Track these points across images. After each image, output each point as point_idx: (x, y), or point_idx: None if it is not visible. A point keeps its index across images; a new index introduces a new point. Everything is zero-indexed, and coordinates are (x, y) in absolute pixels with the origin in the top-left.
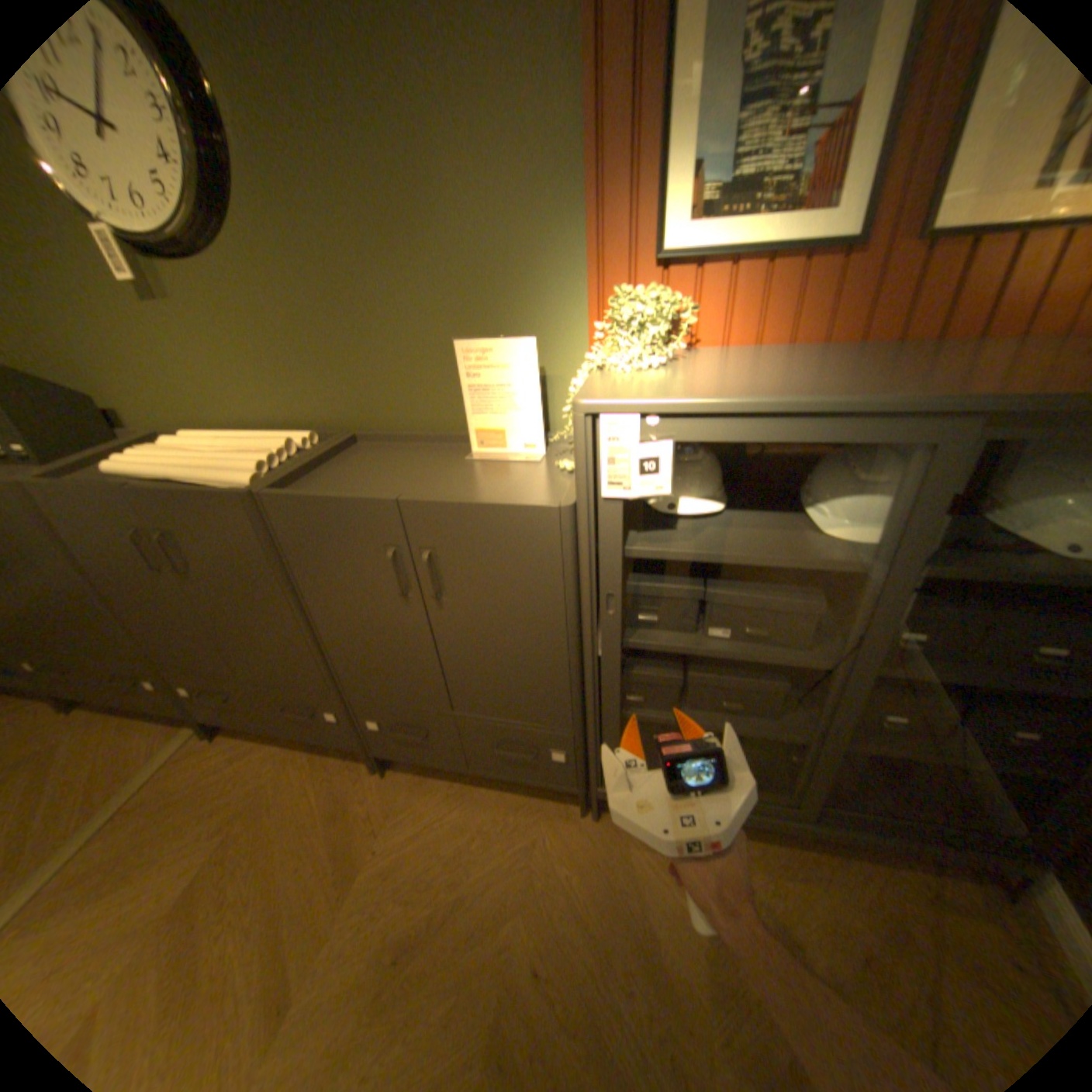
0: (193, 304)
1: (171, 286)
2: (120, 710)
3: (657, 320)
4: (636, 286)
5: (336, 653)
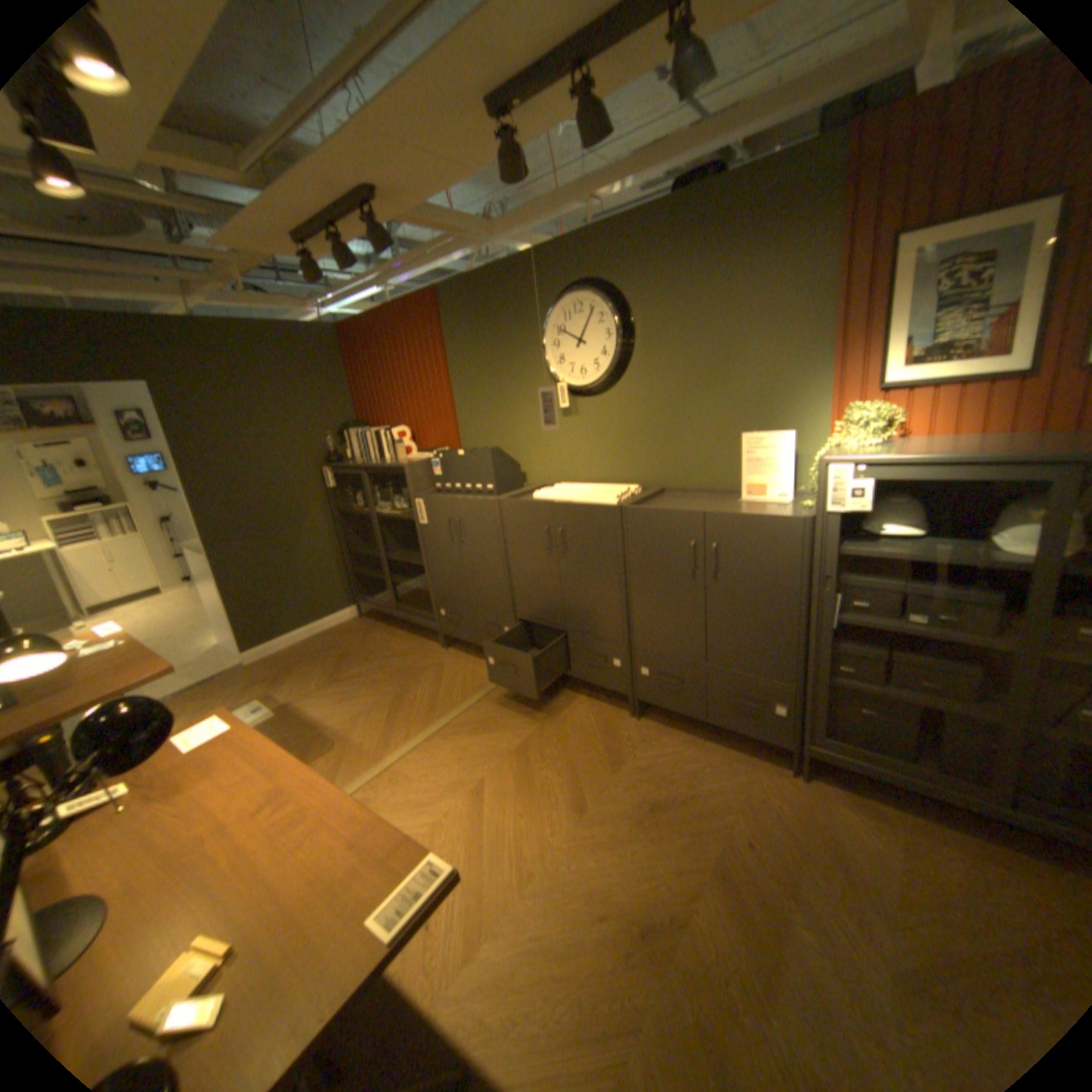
0: (590, 418)
1: (582, 410)
2: (474, 654)
3: (878, 421)
4: (865, 403)
5: (638, 611)
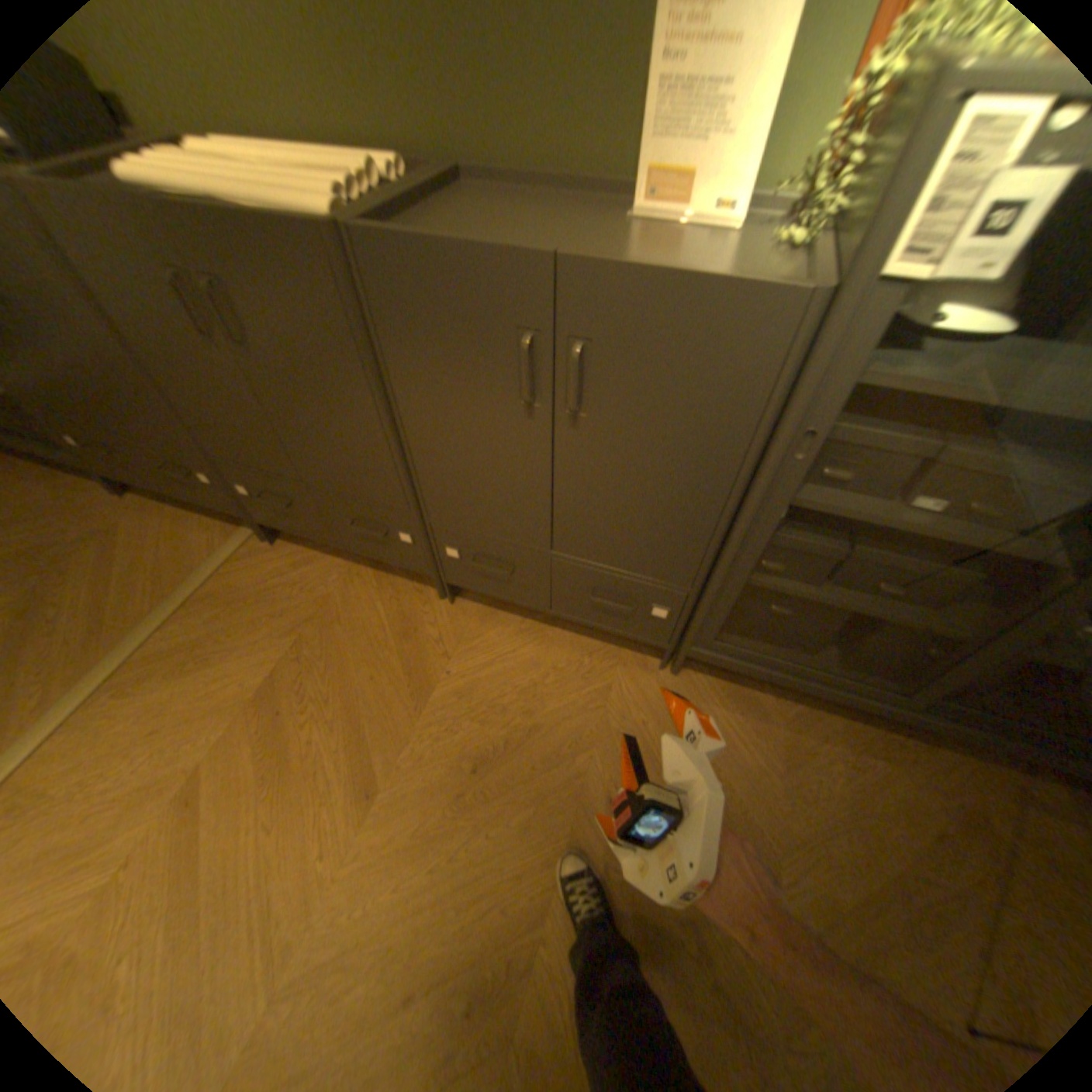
0: None
1: None
2: (176, 500)
3: None
4: None
5: (426, 466)
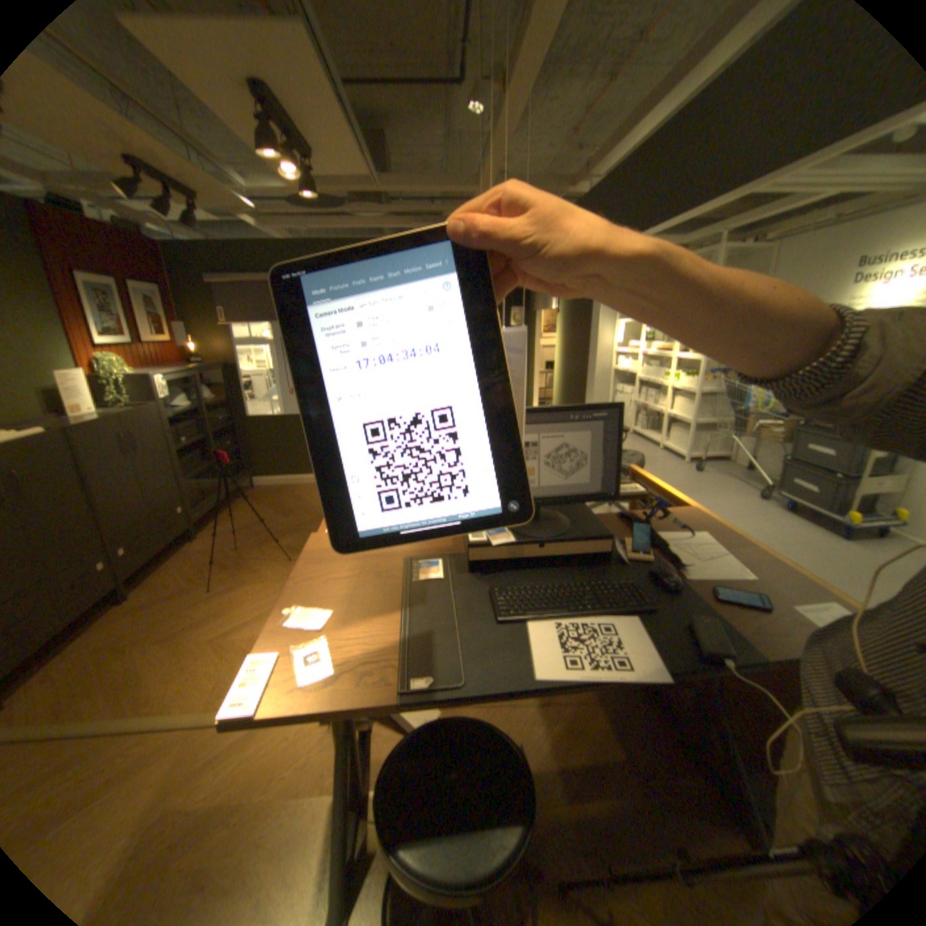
0: None
1: None
2: None
3: (115, 361)
4: (94, 354)
5: (104, 505)
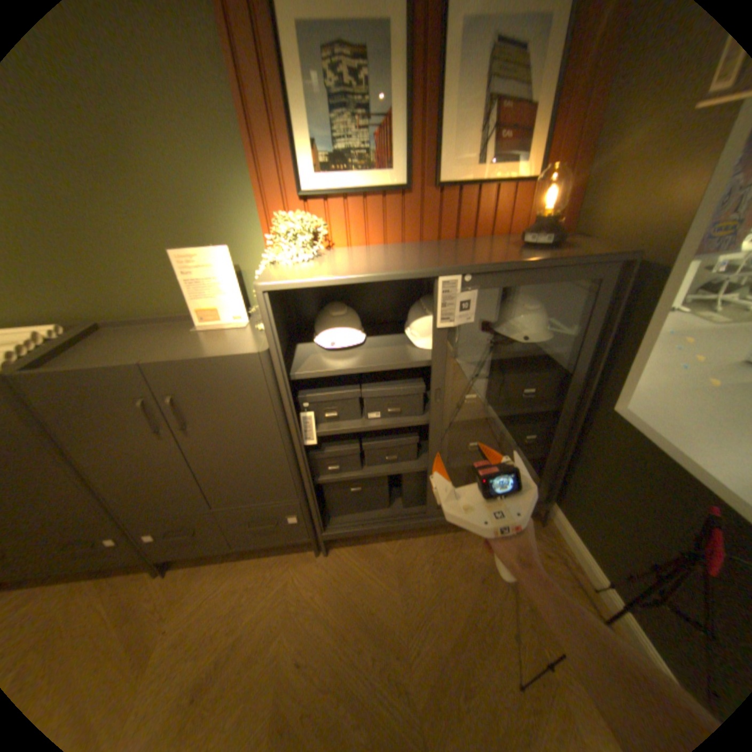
0: None
1: None
2: None
3: (304, 233)
4: (289, 213)
5: (106, 488)
